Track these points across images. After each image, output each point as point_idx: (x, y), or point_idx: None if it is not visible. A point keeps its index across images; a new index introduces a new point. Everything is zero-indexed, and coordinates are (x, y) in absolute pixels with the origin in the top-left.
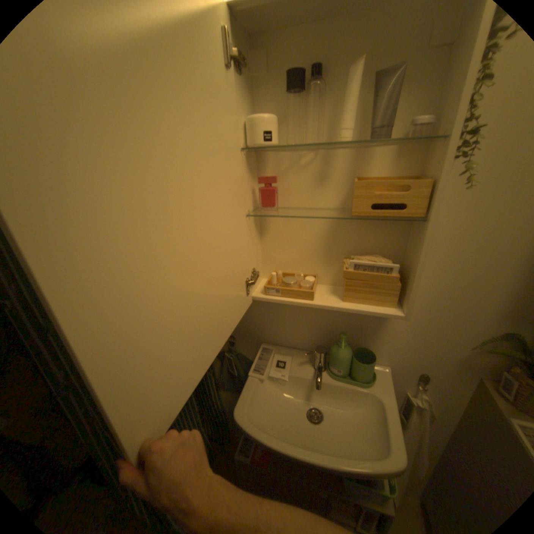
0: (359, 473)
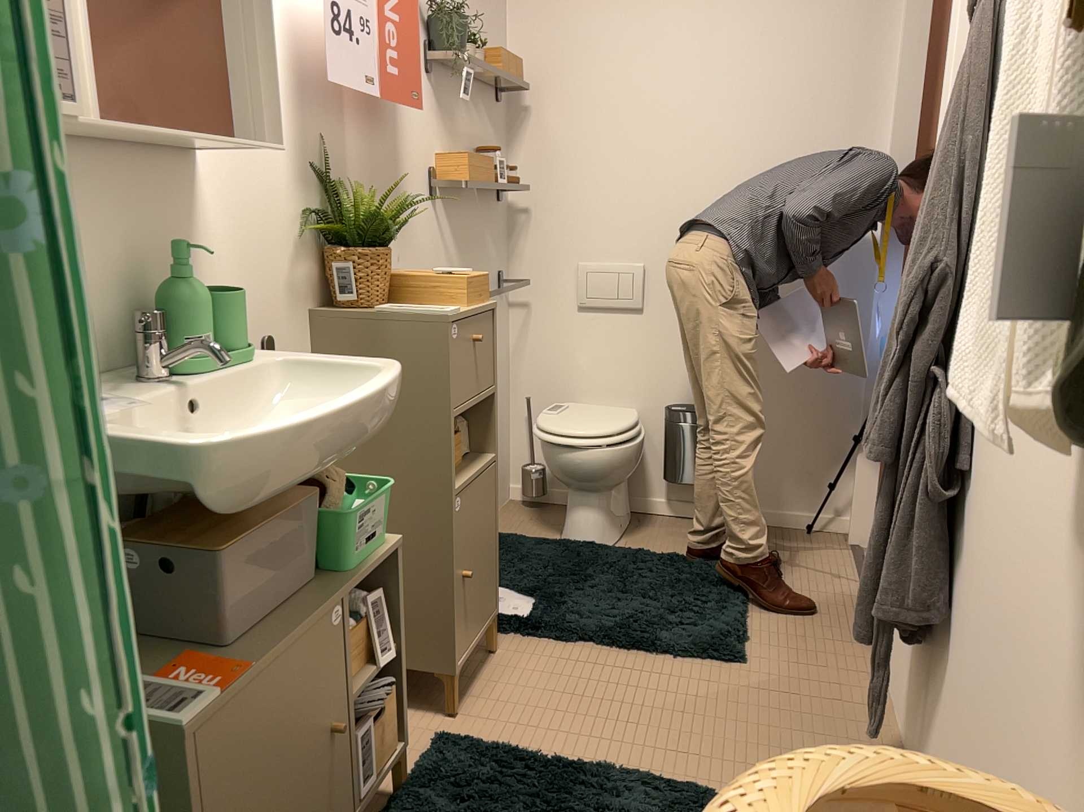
0: (397, 379)
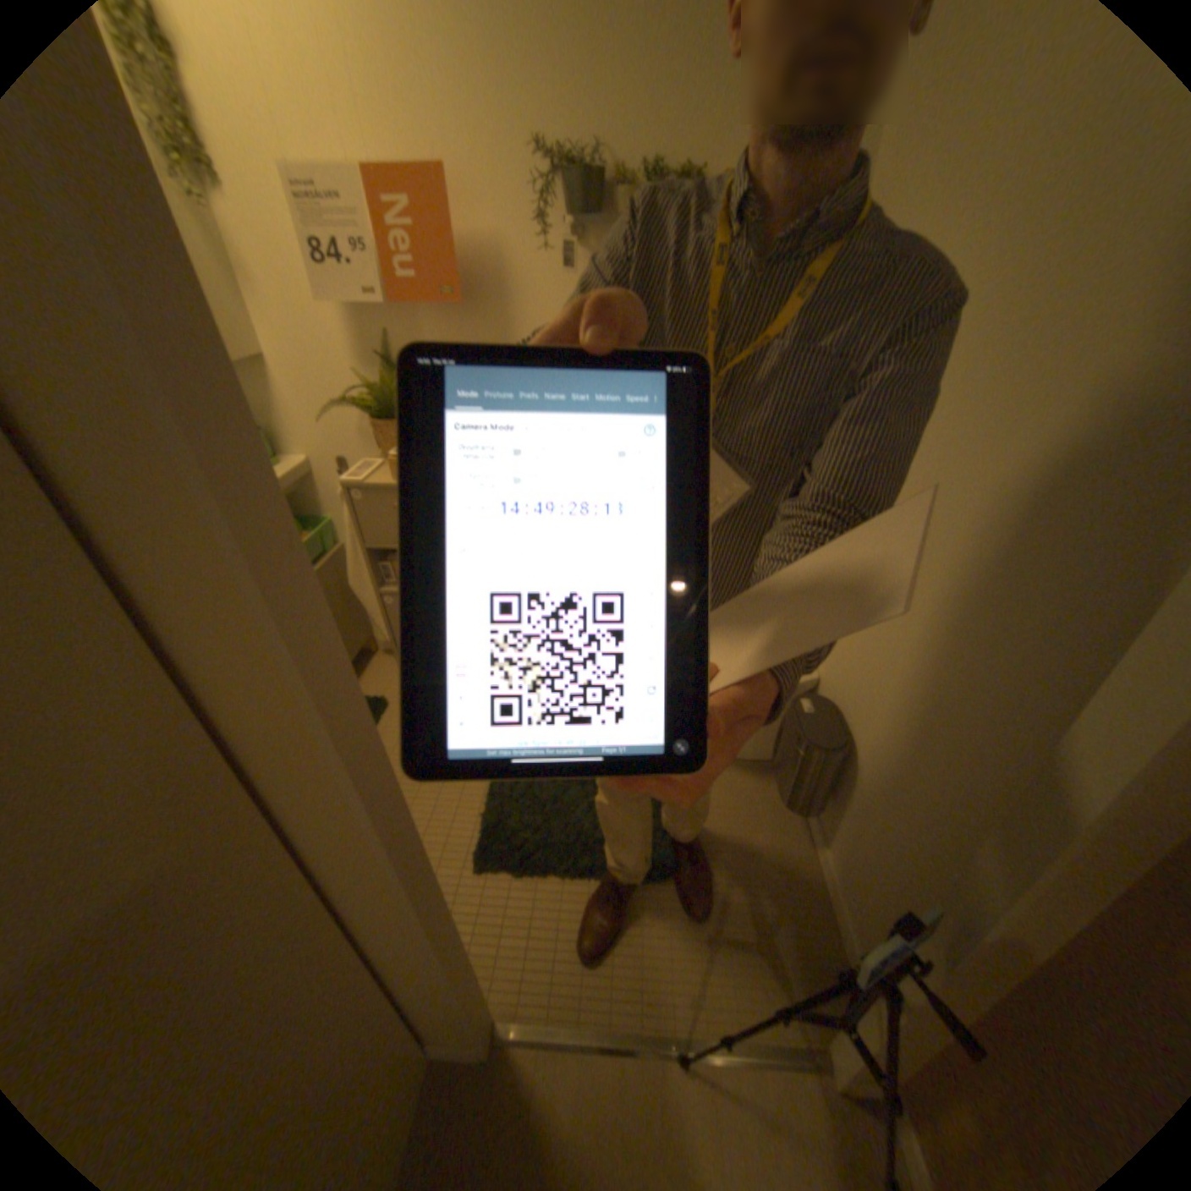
0: None
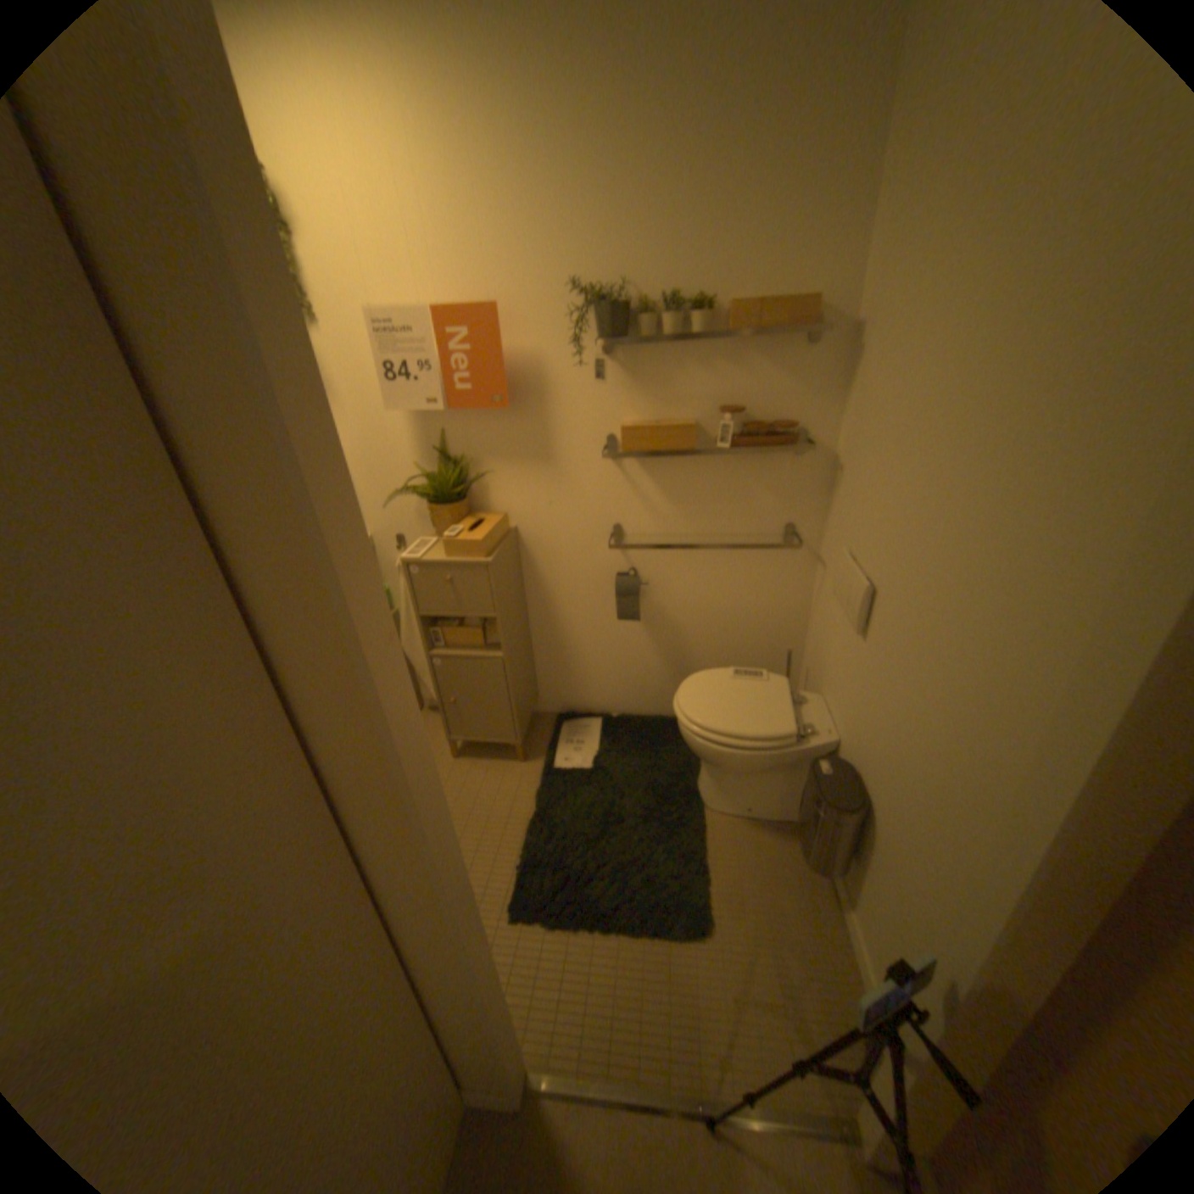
0: None
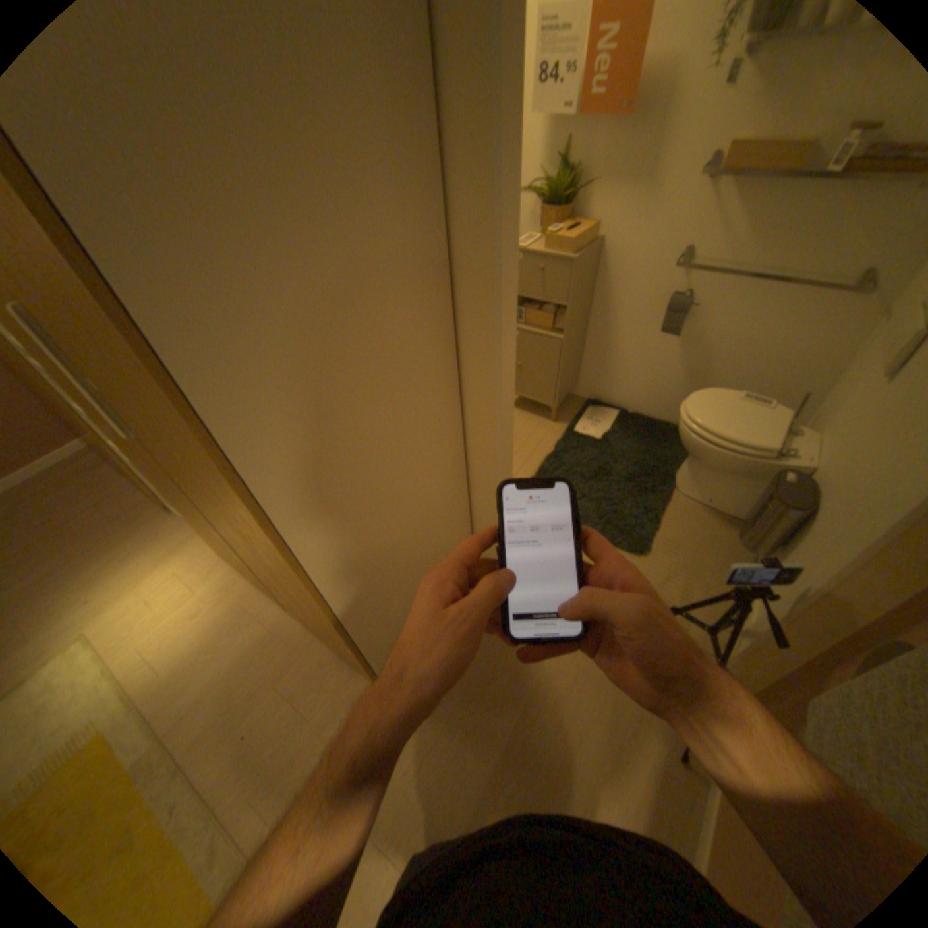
0: None
